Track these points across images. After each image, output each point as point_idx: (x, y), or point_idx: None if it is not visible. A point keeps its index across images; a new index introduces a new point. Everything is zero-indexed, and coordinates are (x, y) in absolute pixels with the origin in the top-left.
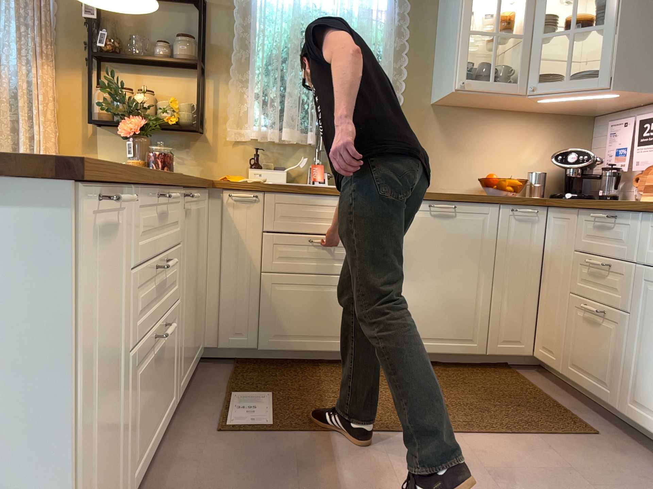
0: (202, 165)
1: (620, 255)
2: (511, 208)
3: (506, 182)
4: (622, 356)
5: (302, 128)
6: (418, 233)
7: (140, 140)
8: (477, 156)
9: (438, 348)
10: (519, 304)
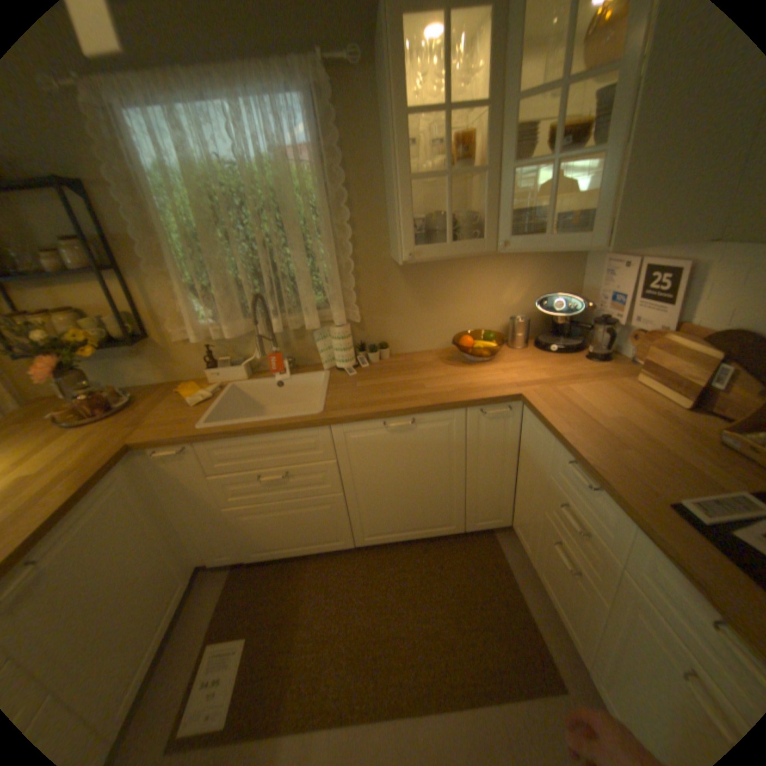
0: (161, 368)
1: (603, 536)
2: (479, 409)
3: (479, 349)
4: (597, 635)
5: (249, 315)
6: (376, 450)
7: (62, 380)
8: (451, 308)
9: (416, 536)
10: (494, 491)
